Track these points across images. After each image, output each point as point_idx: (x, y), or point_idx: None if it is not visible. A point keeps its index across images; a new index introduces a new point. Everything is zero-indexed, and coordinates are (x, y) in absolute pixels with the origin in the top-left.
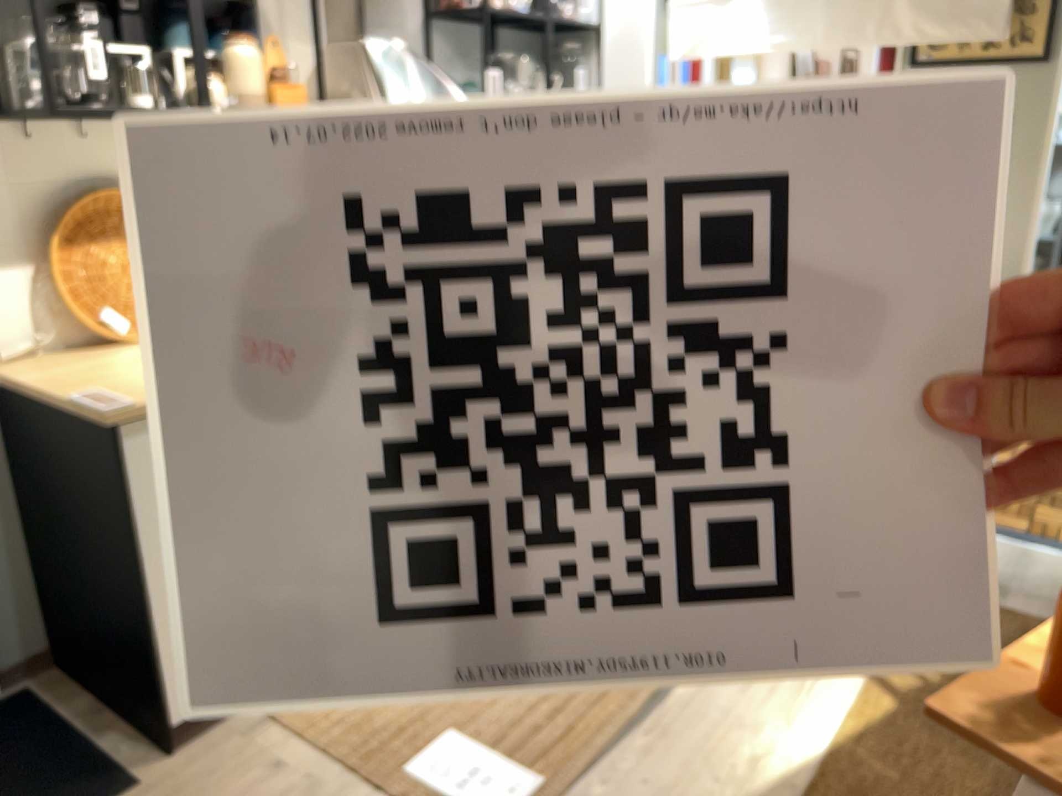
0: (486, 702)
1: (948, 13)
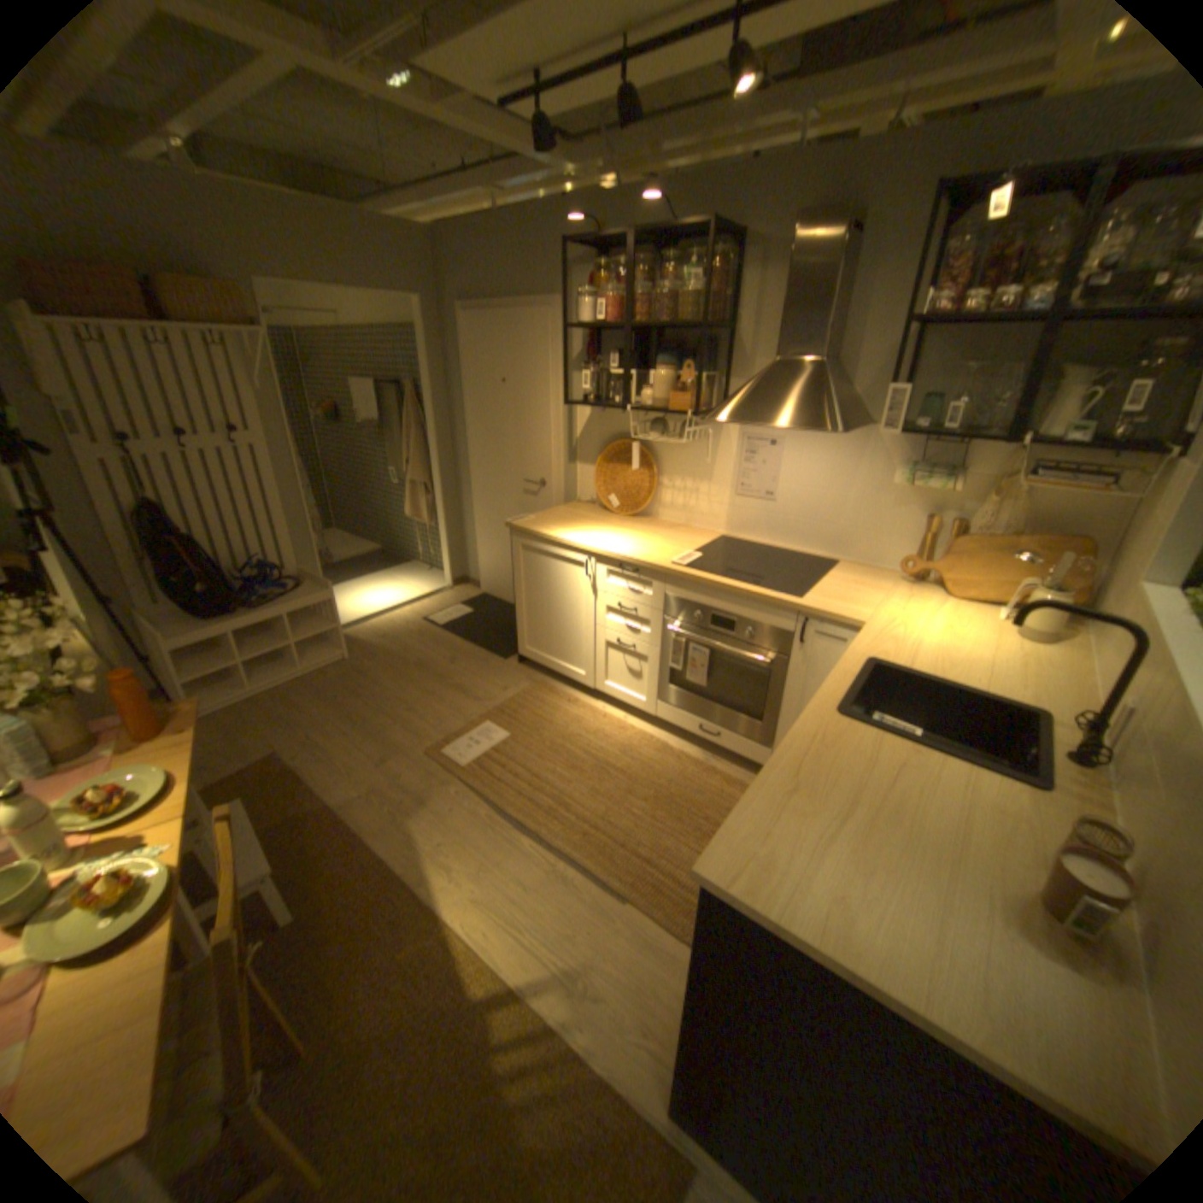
0: (530, 747)
1: None
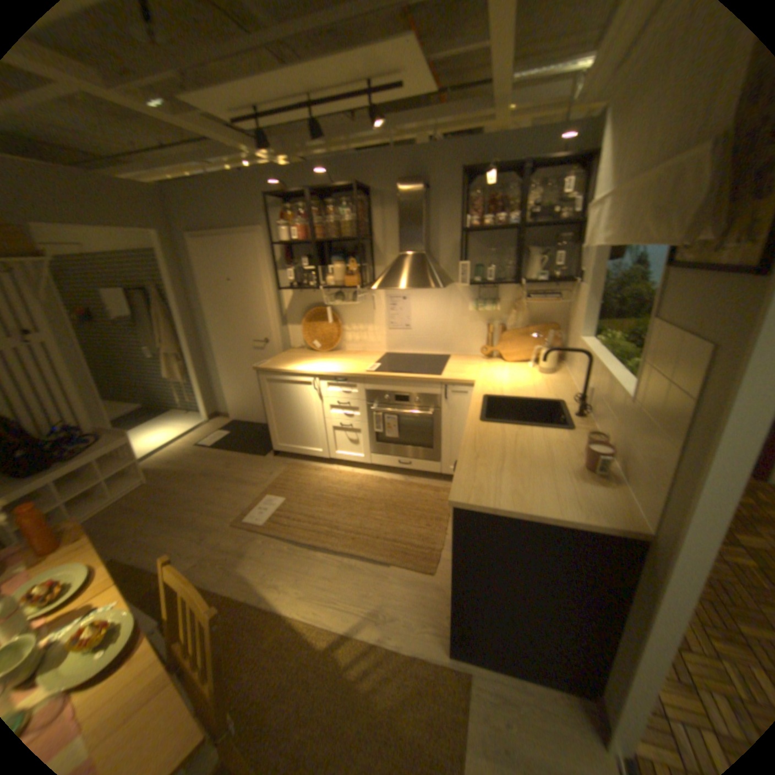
0: (300, 501)
1: (665, 213)
